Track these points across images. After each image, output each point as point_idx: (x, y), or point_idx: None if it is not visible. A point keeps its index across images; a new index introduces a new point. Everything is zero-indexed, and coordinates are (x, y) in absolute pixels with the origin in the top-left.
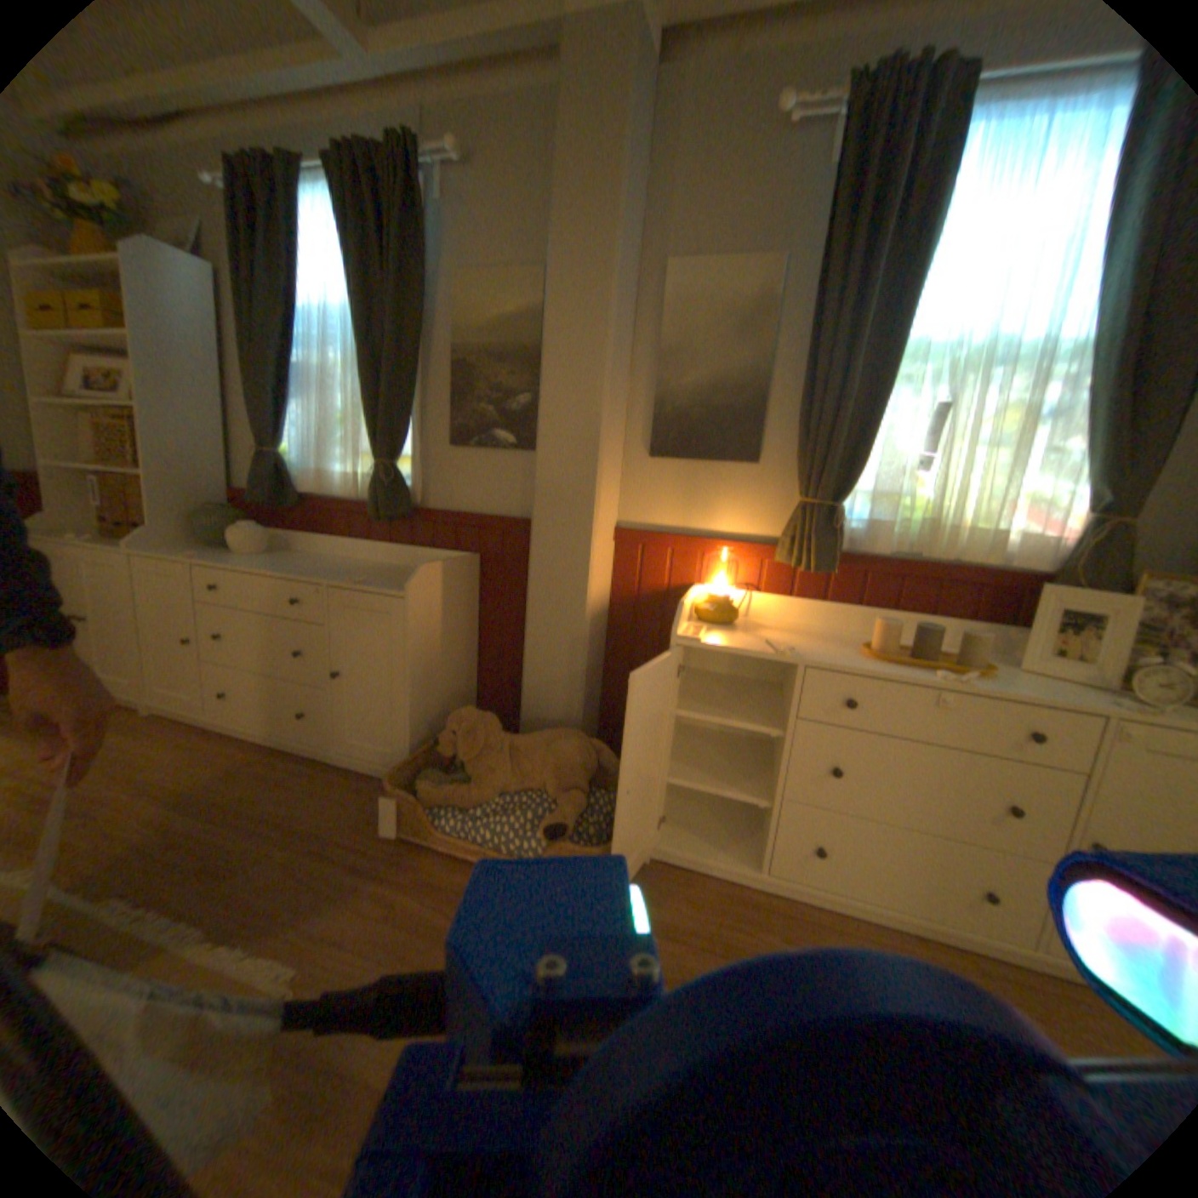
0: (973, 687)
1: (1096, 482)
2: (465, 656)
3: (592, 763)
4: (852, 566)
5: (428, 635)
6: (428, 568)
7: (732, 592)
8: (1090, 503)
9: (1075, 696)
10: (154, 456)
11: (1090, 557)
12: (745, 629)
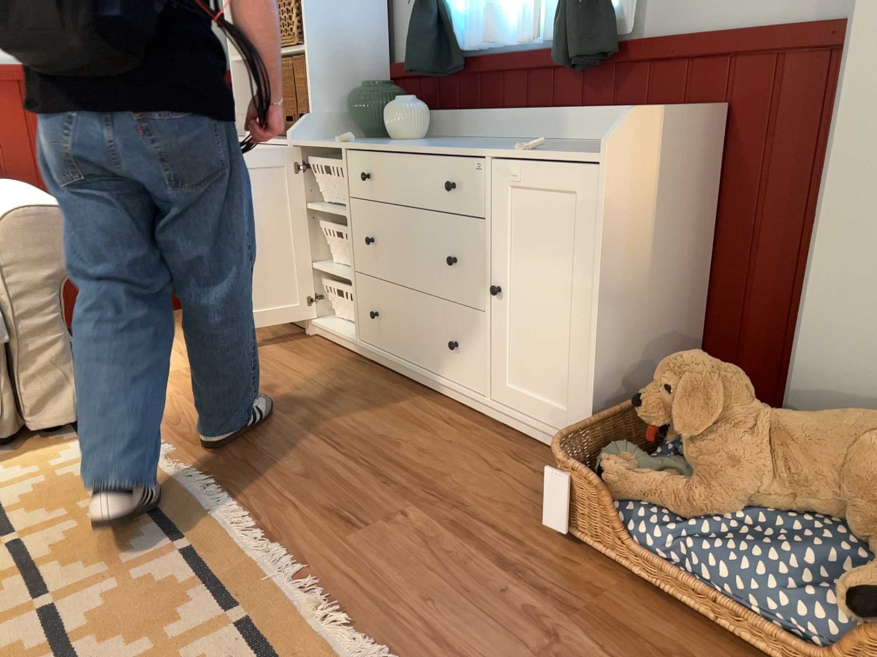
0: None
1: None
2: (684, 277)
3: None
4: None
5: (630, 230)
6: (637, 113)
7: None
8: None
9: None
10: (315, 26)
11: None
12: None
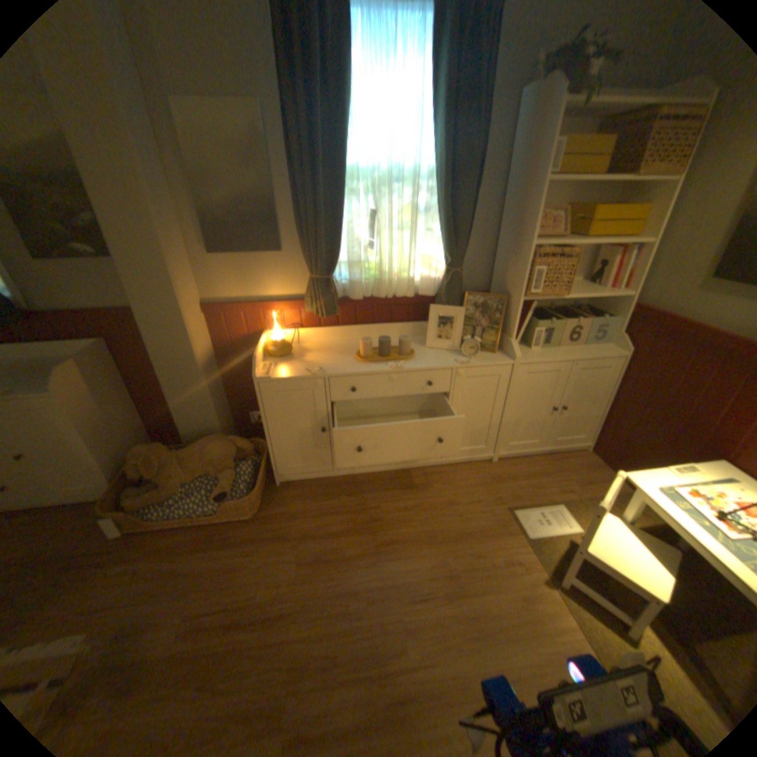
0: (402, 368)
1: (444, 251)
2: (122, 408)
3: (232, 451)
4: (346, 306)
5: (85, 411)
6: (60, 369)
7: (286, 332)
8: (446, 257)
9: (442, 359)
10: None
11: (445, 289)
12: (297, 356)
